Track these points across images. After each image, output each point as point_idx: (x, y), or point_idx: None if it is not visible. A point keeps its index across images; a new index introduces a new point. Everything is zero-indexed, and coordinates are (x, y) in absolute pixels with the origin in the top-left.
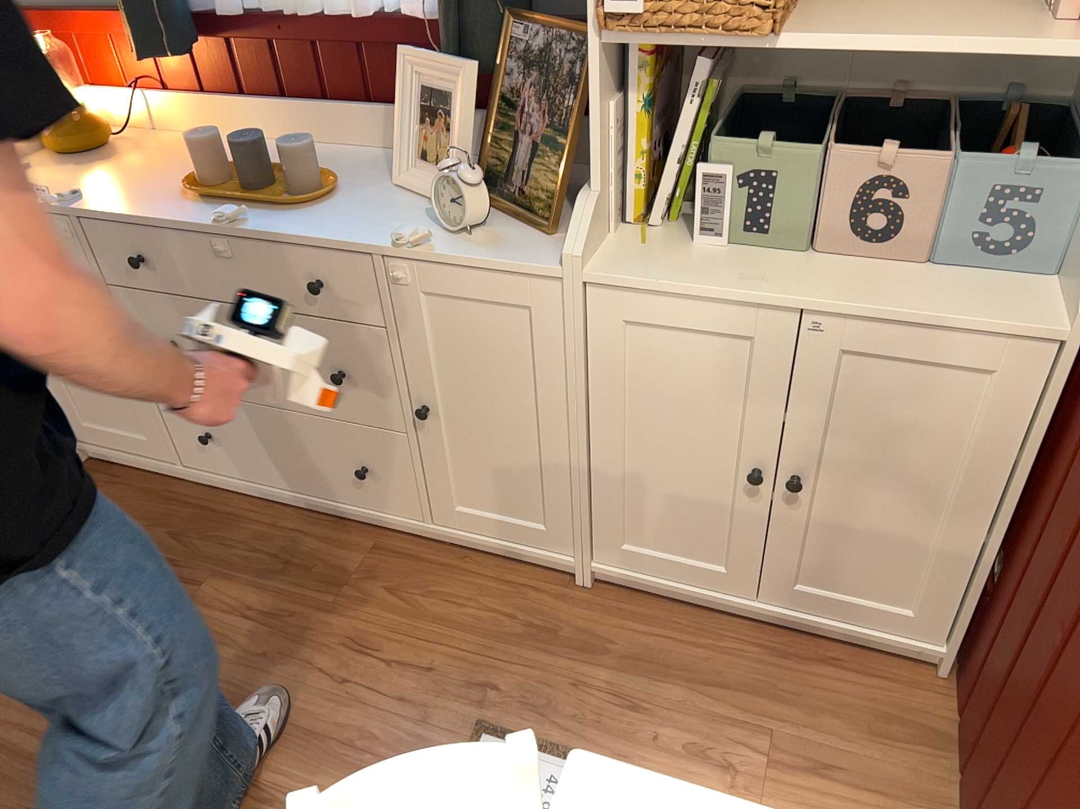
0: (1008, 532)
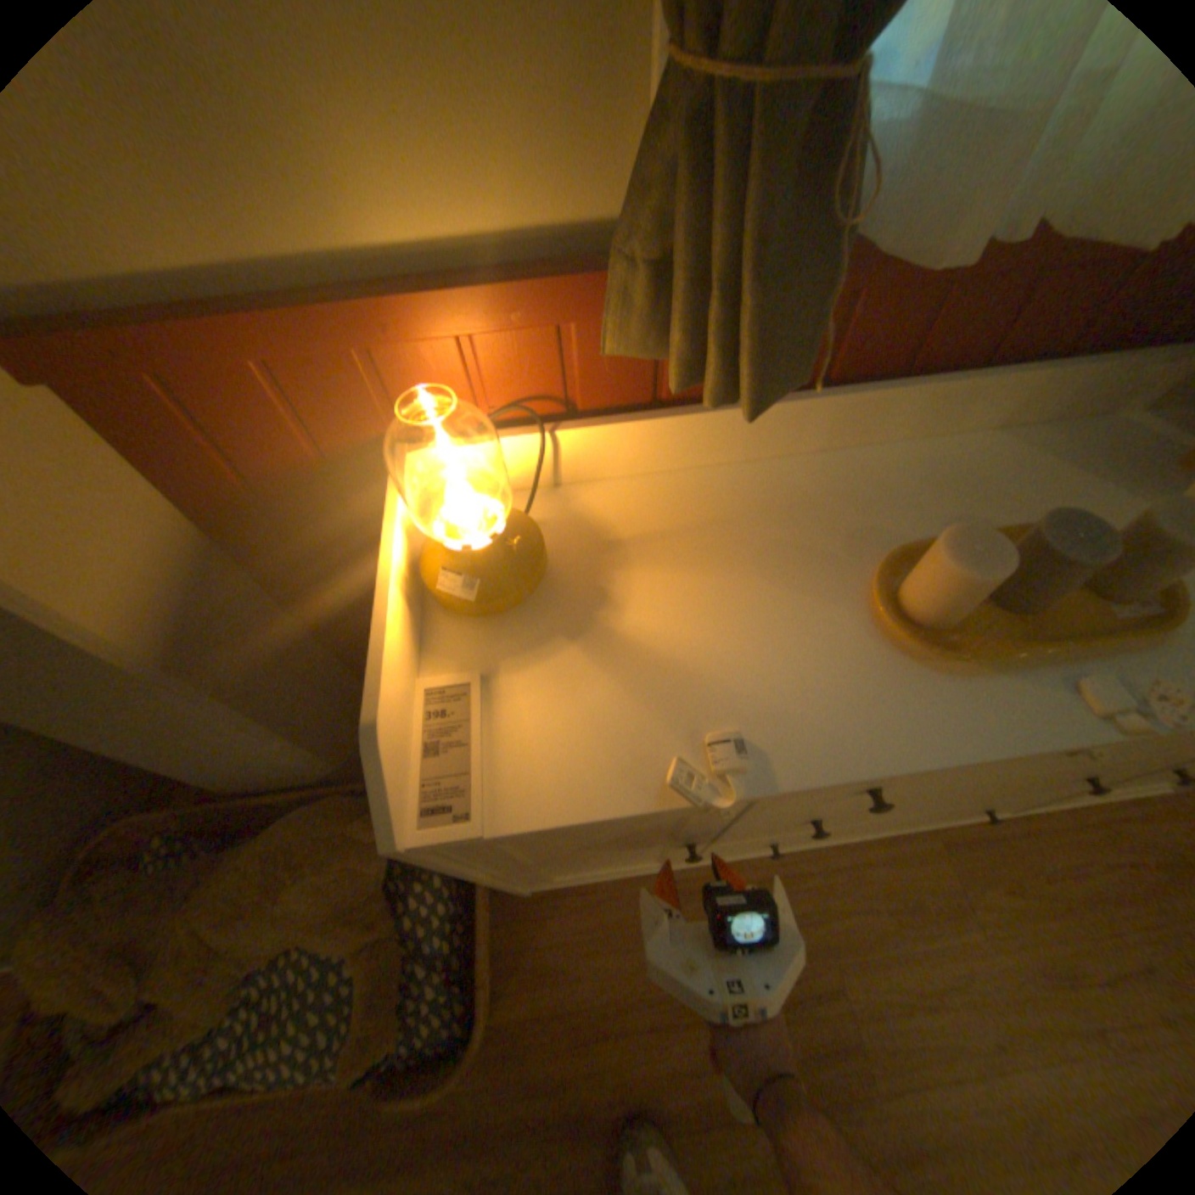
0: None
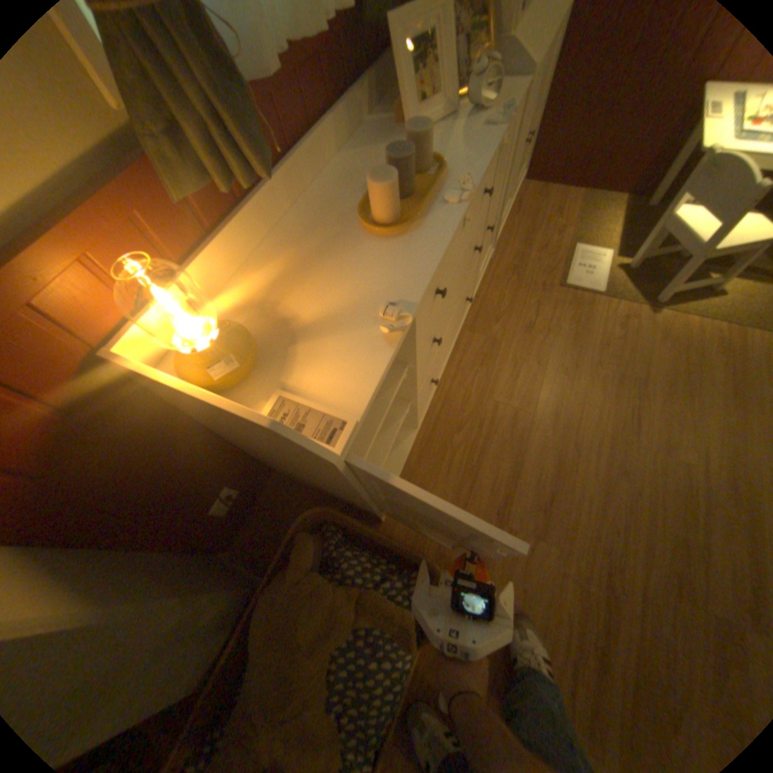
0: (546, 103)
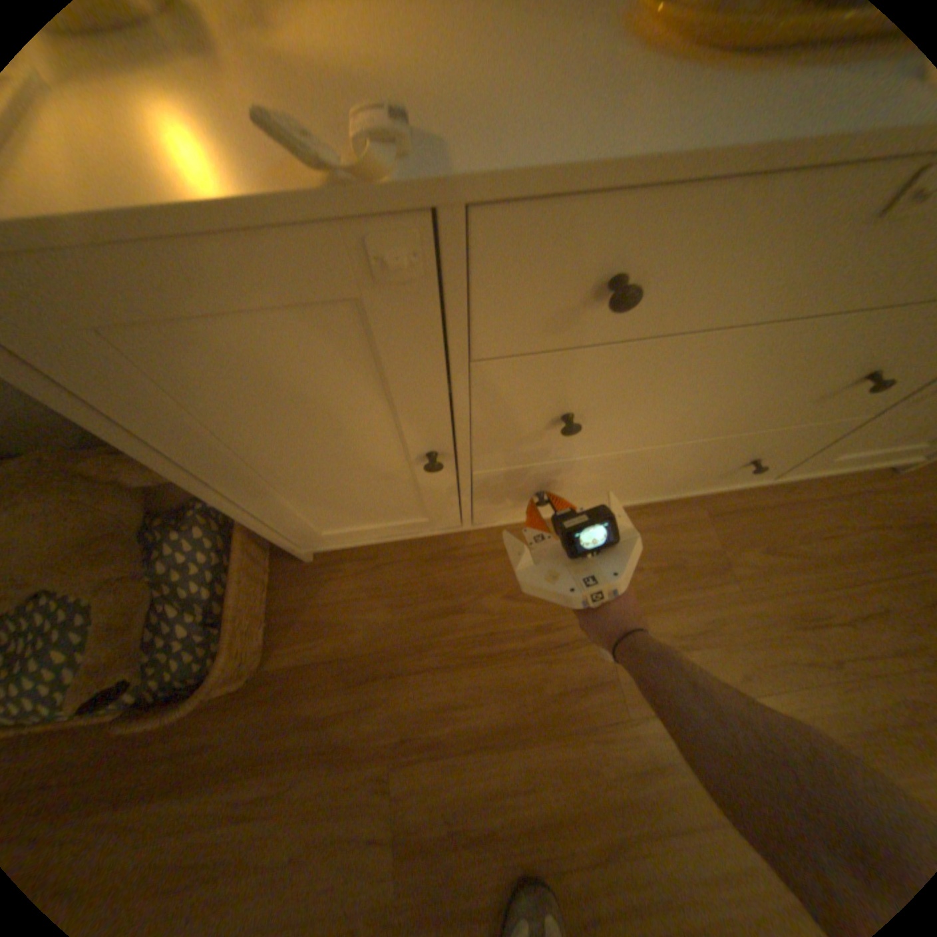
0: None
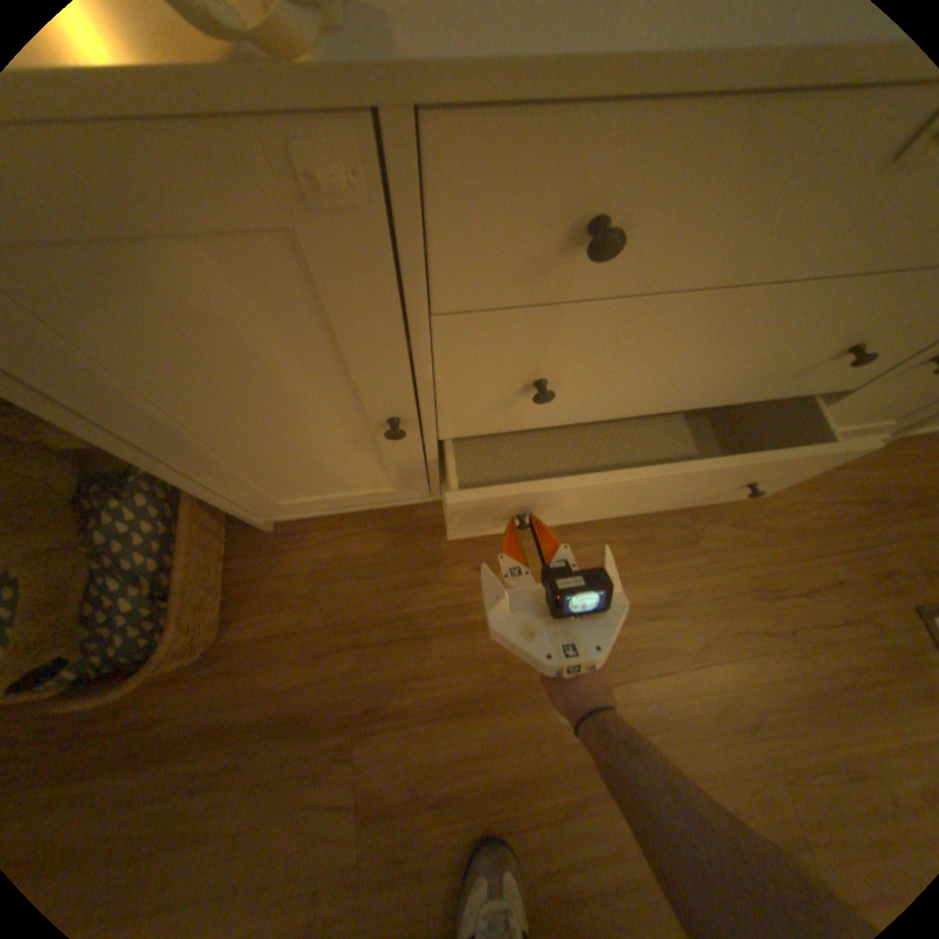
0: None
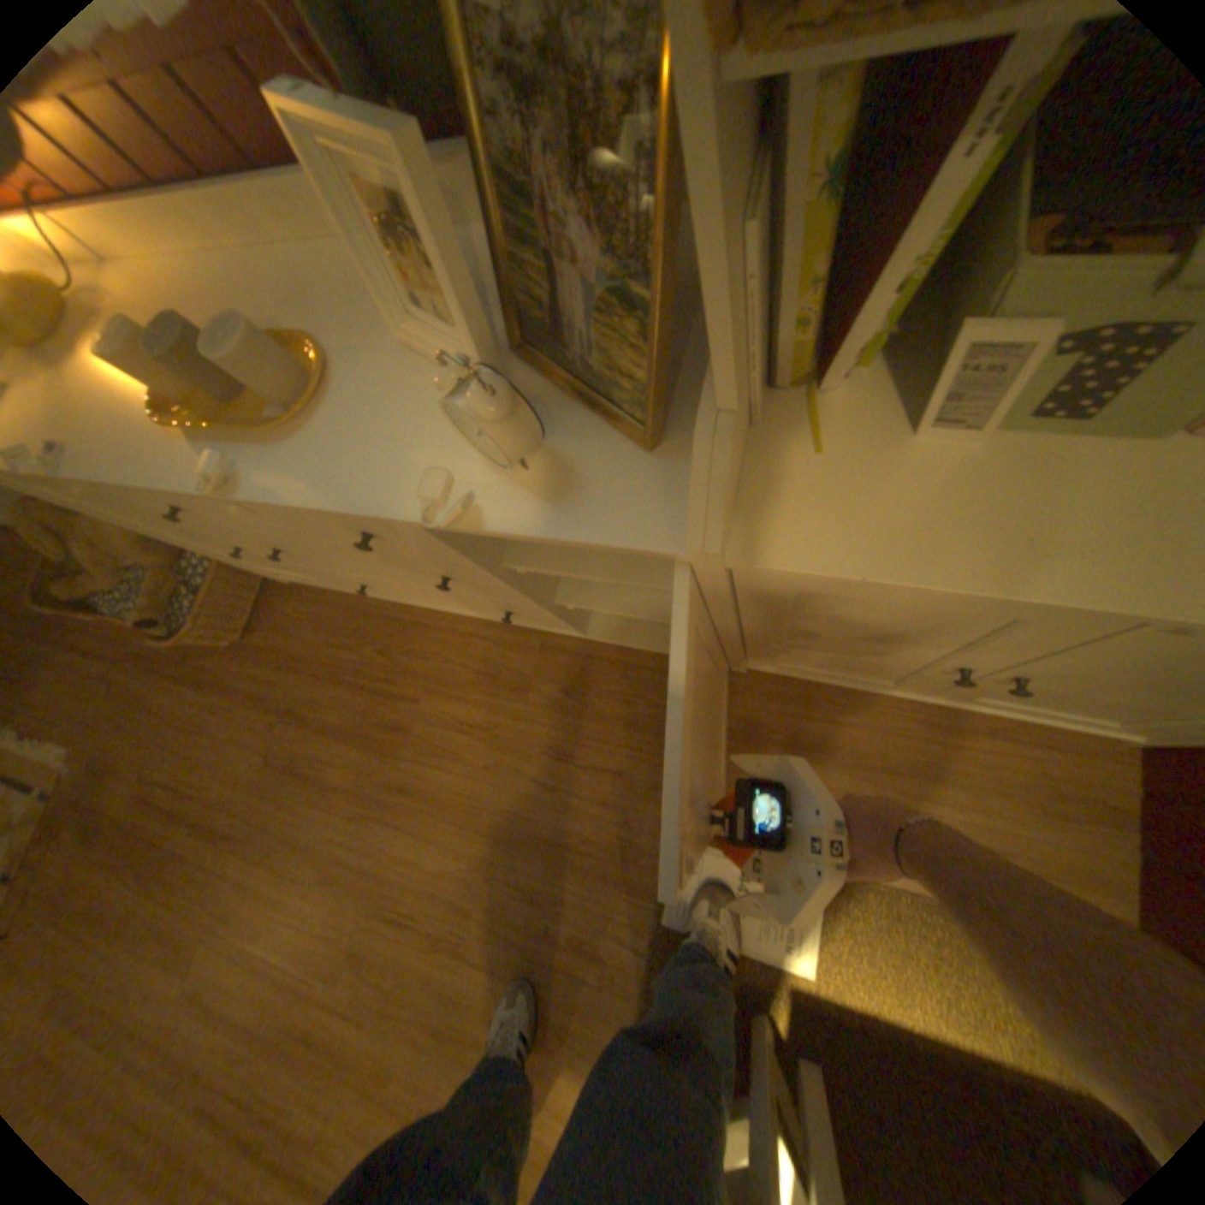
0: None
